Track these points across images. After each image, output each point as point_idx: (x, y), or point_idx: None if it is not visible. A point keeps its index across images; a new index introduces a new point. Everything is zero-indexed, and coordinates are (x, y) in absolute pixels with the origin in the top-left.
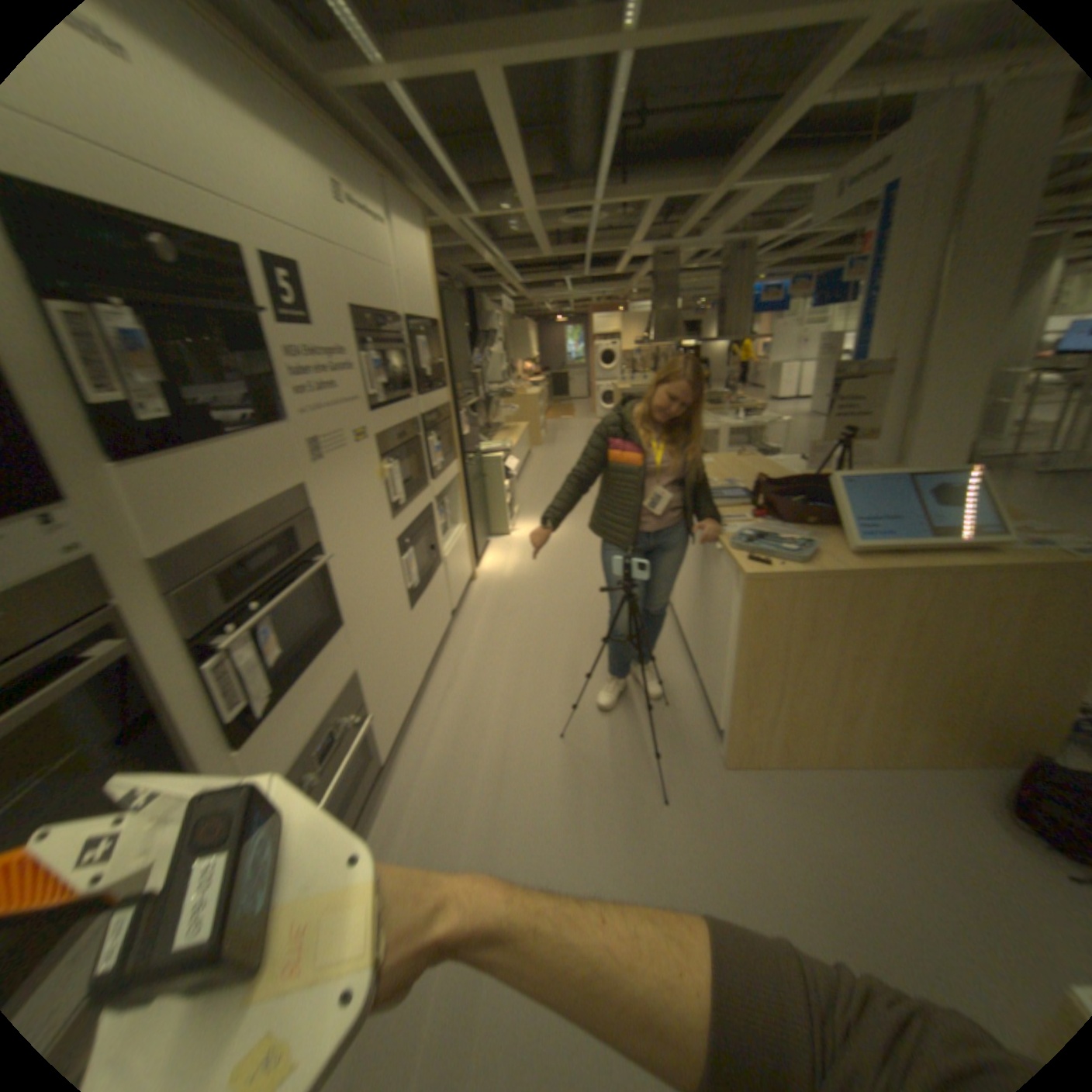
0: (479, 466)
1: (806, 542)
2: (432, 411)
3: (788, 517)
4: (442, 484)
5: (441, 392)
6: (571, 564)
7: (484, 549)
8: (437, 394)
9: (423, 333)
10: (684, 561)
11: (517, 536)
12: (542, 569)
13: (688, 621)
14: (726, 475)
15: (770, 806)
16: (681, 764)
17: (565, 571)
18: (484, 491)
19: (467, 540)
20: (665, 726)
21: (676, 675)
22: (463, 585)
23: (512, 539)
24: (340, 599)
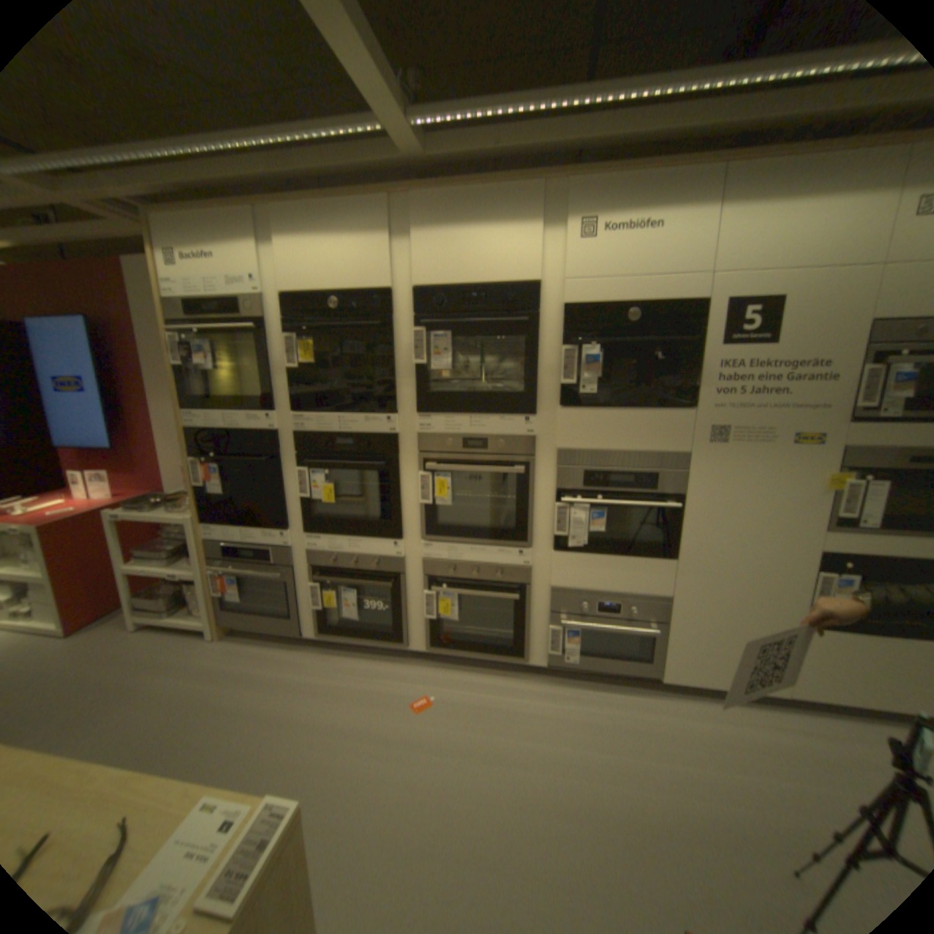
0: None
1: None
2: None
3: None
4: None
5: None
6: None
7: None
8: None
9: None
10: None
11: None
12: None
13: None
14: None
15: None
16: None
17: None
18: None
19: None
20: None
21: None
22: None
23: None
24: (684, 542)
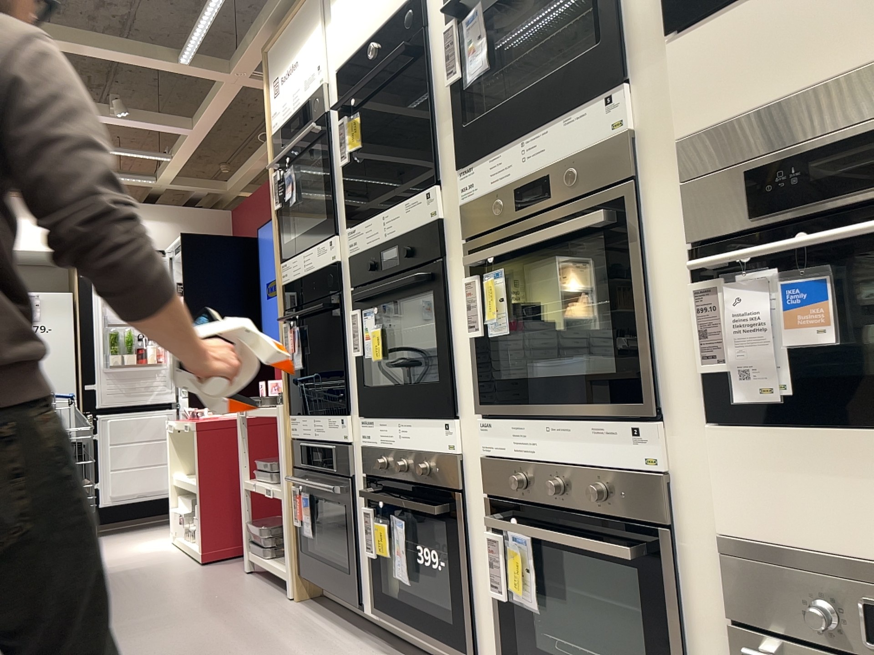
0: None
1: None
2: None
3: None
4: None
5: None
6: None
7: None
8: None
9: None
10: None
11: None
12: None
13: None
14: None
15: None
16: None
17: None
18: None
19: None
20: None
21: None
22: None
23: None
24: None
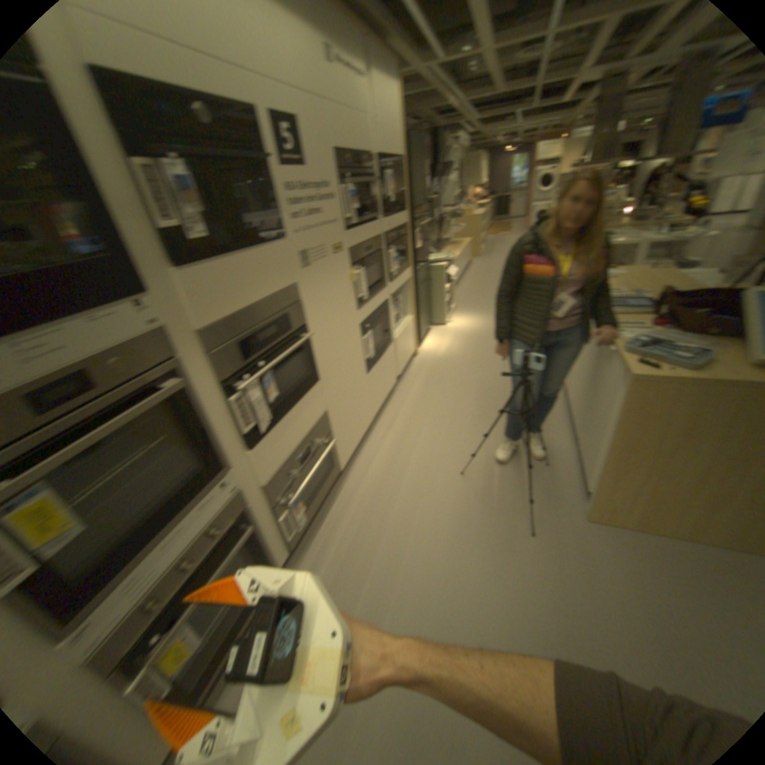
0: (427, 272)
1: (703, 349)
2: (393, 229)
3: (690, 326)
4: (397, 285)
5: (402, 213)
6: (489, 349)
7: (426, 334)
8: (398, 216)
9: (391, 167)
10: (582, 356)
11: (451, 326)
12: (467, 351)
13: (577, 404)
14: (636, 284)
15: (622, 555)
16: (551, 509)
17: (484, 355)
18: (429, 290)
19: (413, 326)
20: (543, 480)
21: (560, 443)
22: (407, 359)
23: (447, 328)
24: (318, 362)
